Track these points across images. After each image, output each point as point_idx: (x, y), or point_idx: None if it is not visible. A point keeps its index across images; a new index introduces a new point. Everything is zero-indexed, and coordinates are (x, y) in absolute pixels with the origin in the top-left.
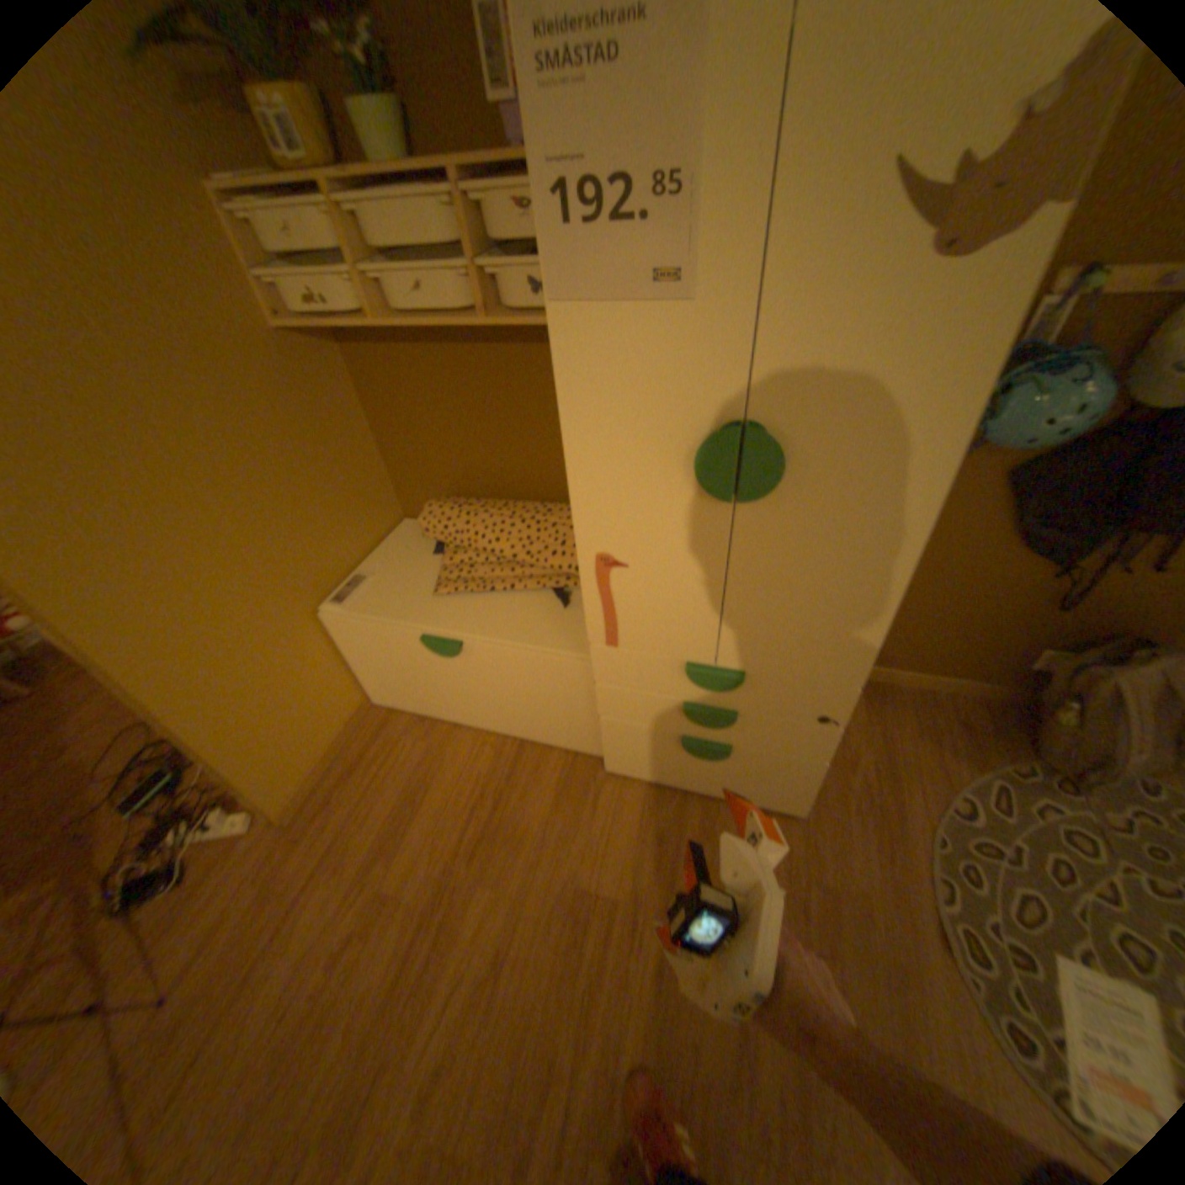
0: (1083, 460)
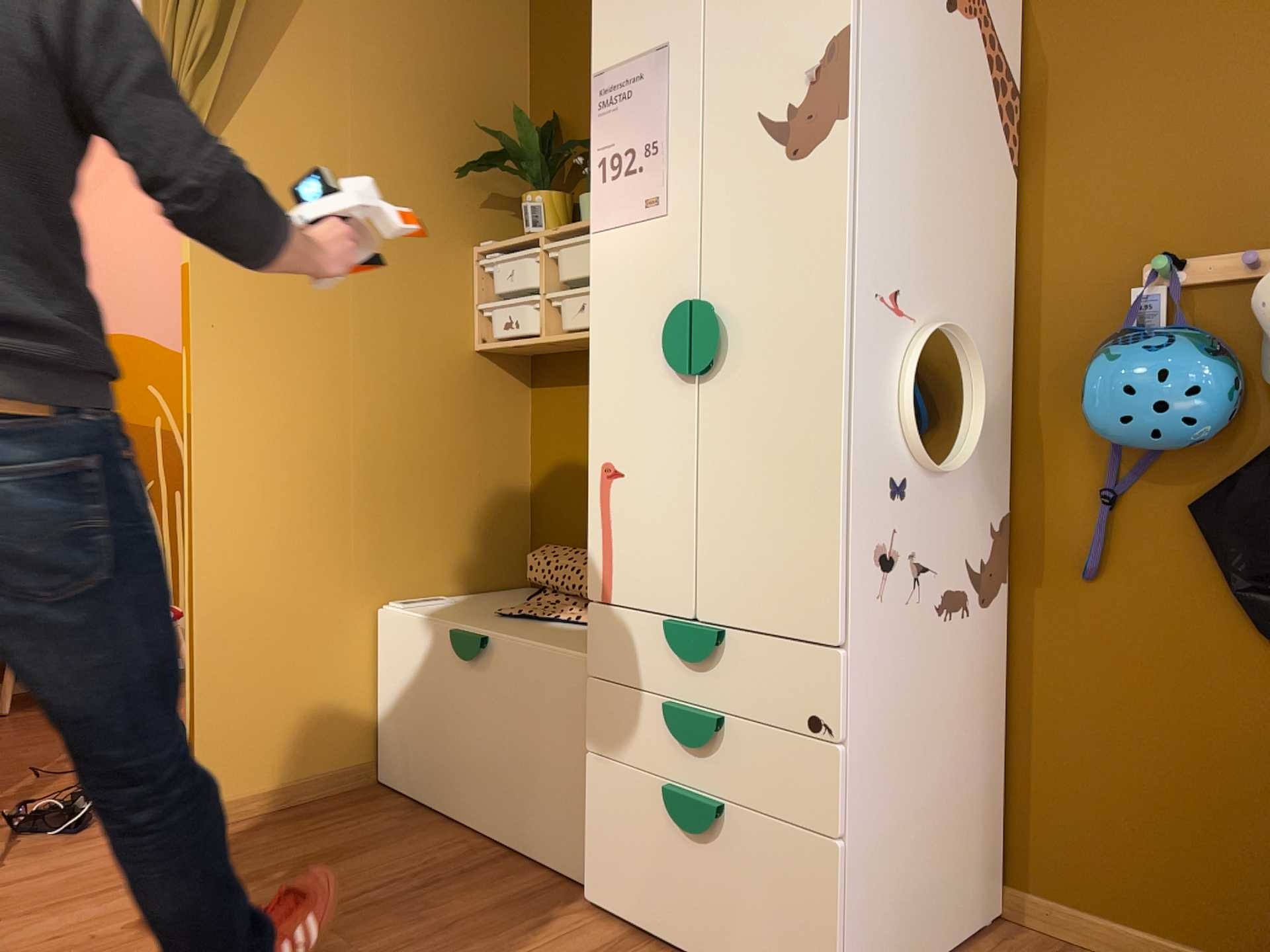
0: (1261, 475)
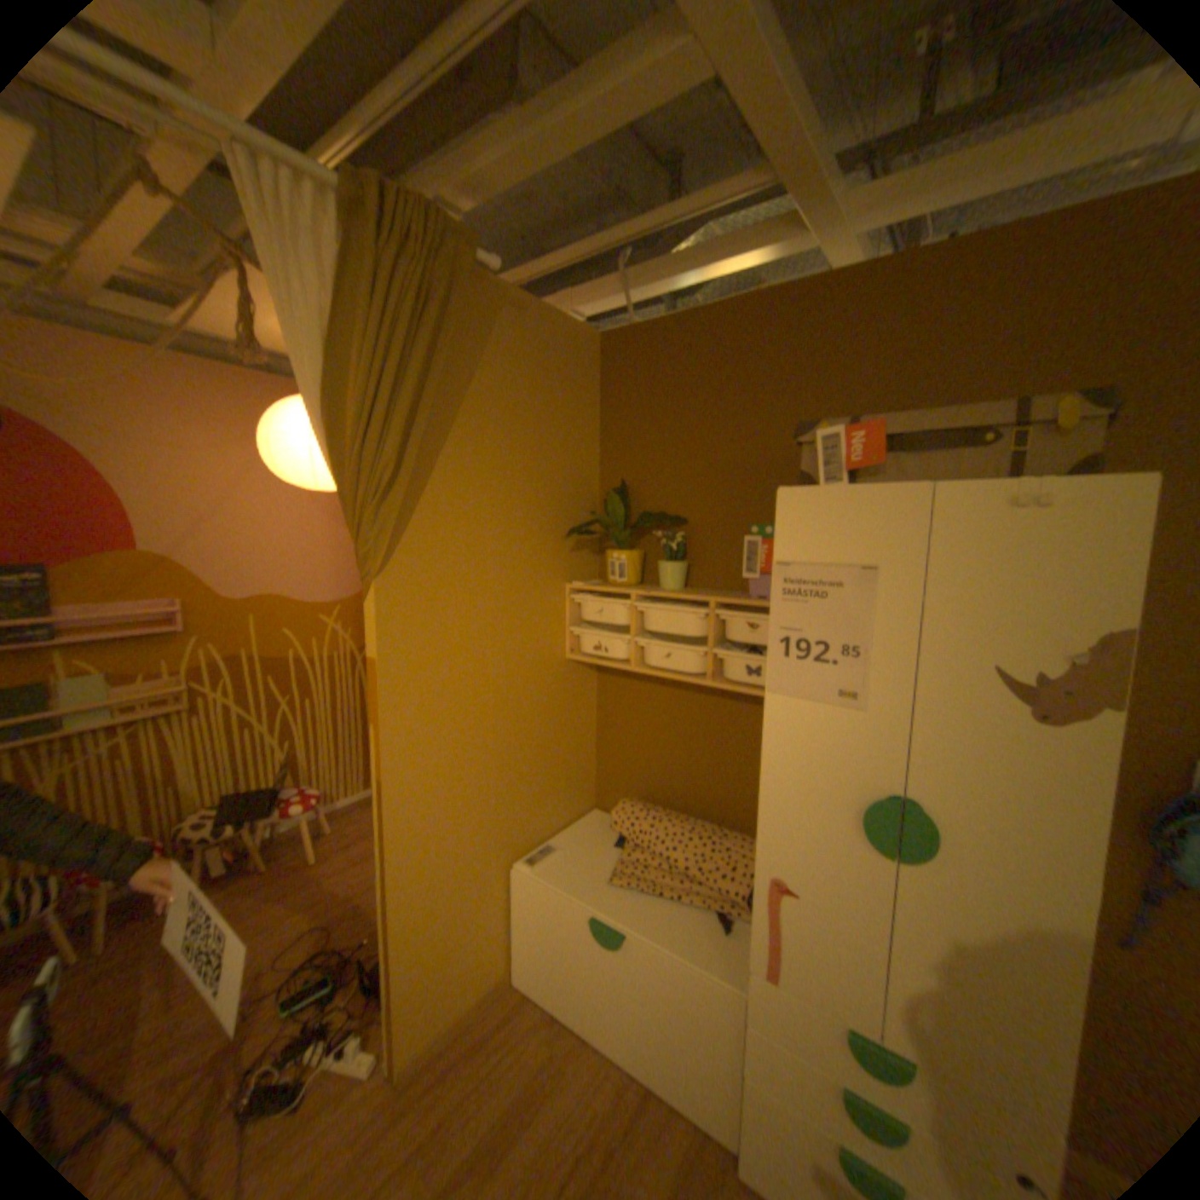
0: None
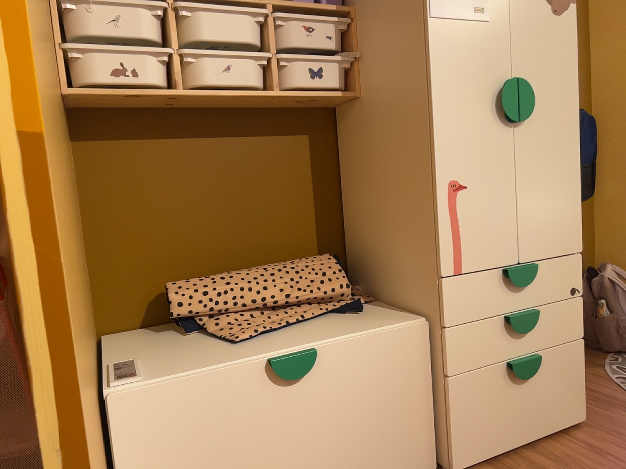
0: None
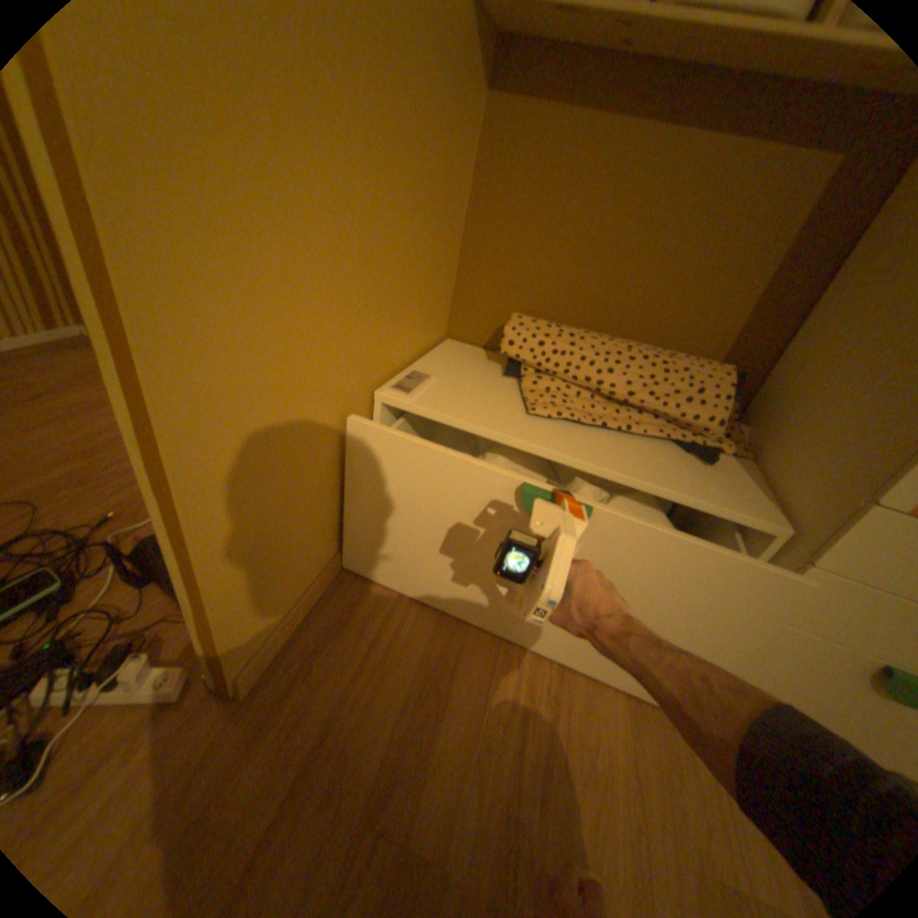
0: None
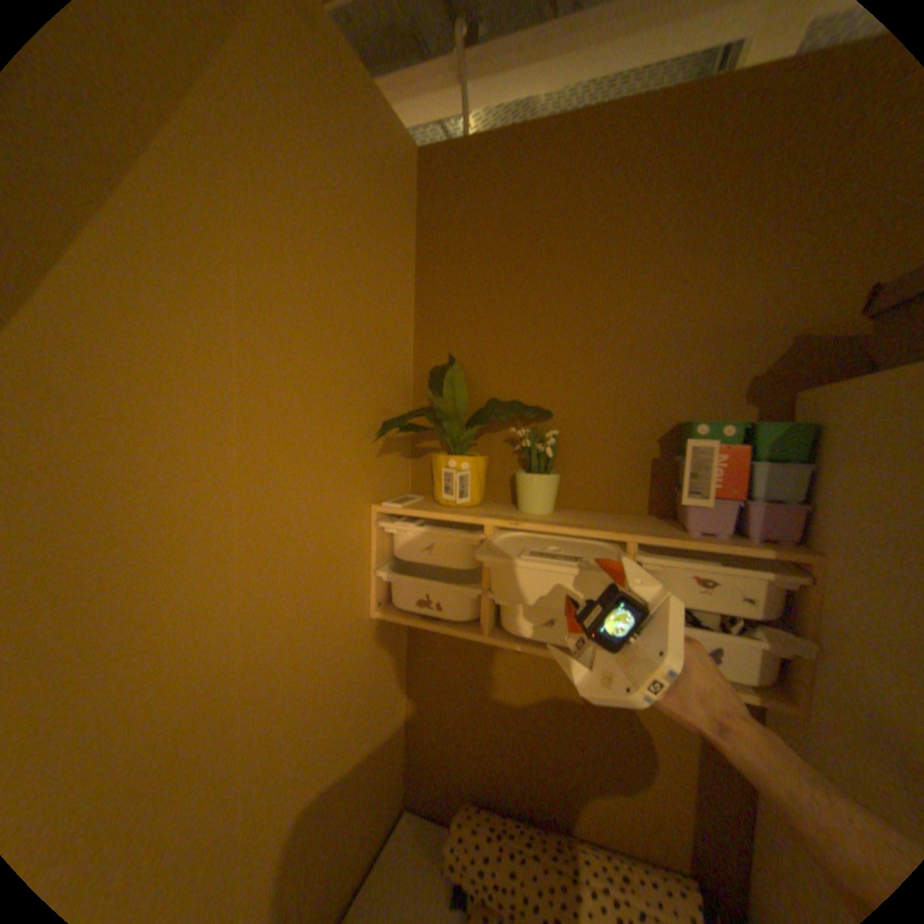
0: None
